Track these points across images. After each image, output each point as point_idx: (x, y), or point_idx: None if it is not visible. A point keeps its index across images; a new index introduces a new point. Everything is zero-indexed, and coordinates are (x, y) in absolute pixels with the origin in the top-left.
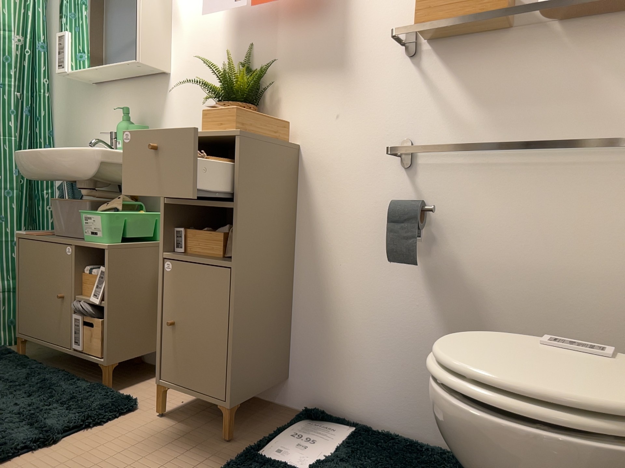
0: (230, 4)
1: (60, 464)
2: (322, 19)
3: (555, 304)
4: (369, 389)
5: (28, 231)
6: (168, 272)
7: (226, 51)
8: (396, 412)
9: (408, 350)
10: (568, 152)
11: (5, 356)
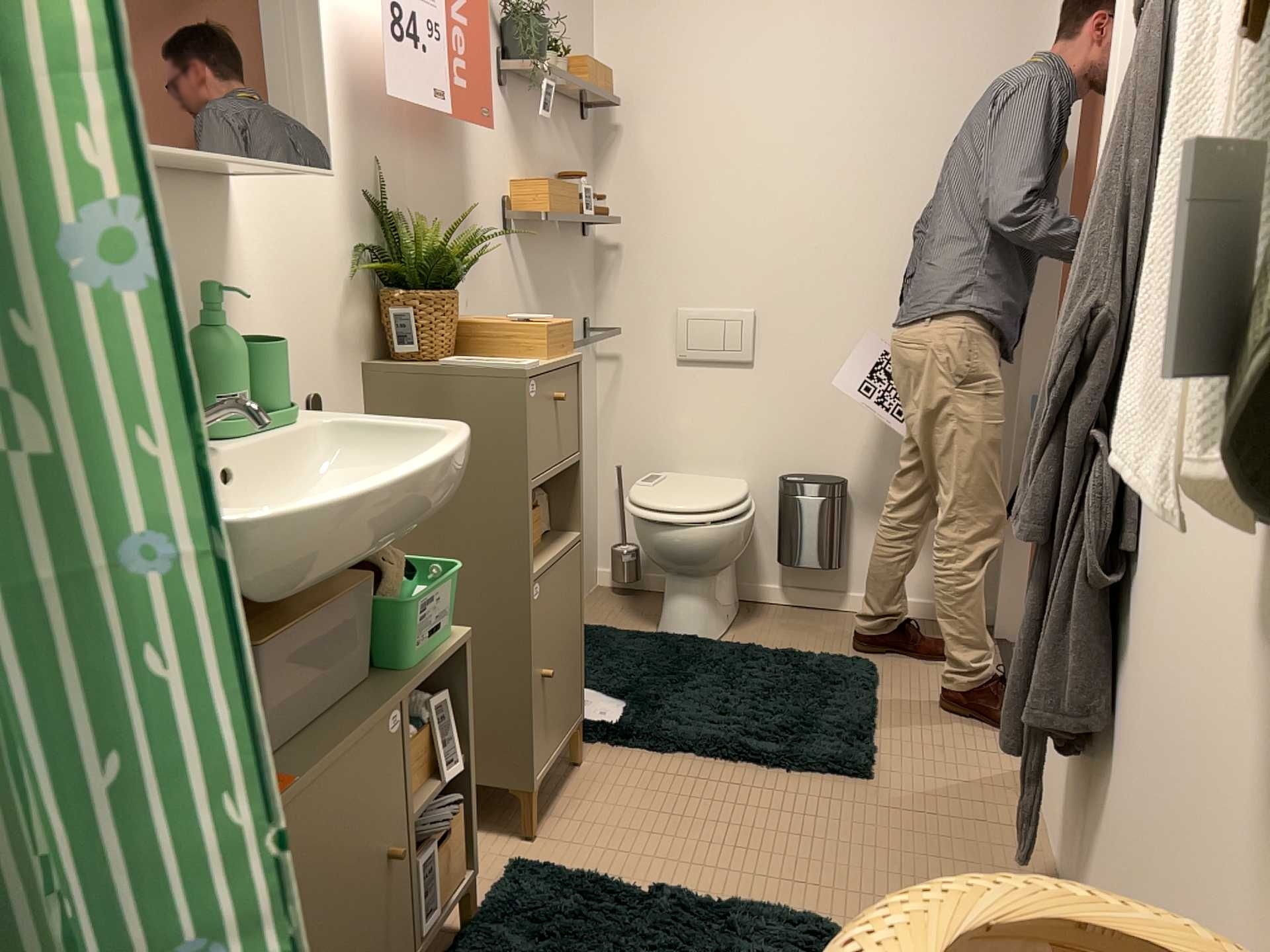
0: (432, 105)
1: (706, 859)
2: (451, 159)
3: None
4: None
5: None
6: (539, 598)
7: (349, 165)
8: None
9: None
10: None
11: None
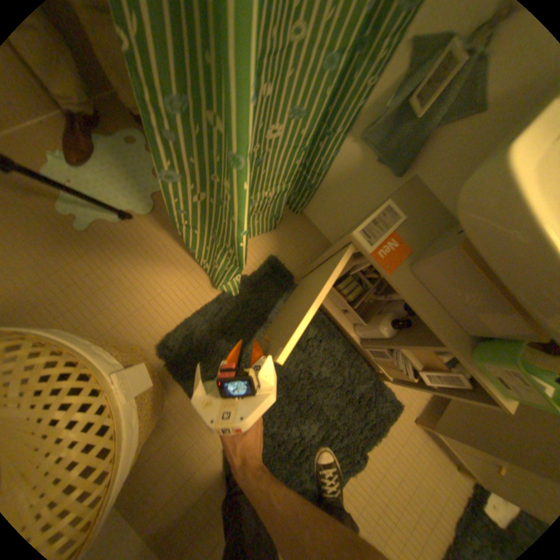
0: None
1: (376, 494)
2: None
3: None
4: None
5: (375, 246)
6: None
7: None
8: None
9: None
10: None
11: (286, 289)
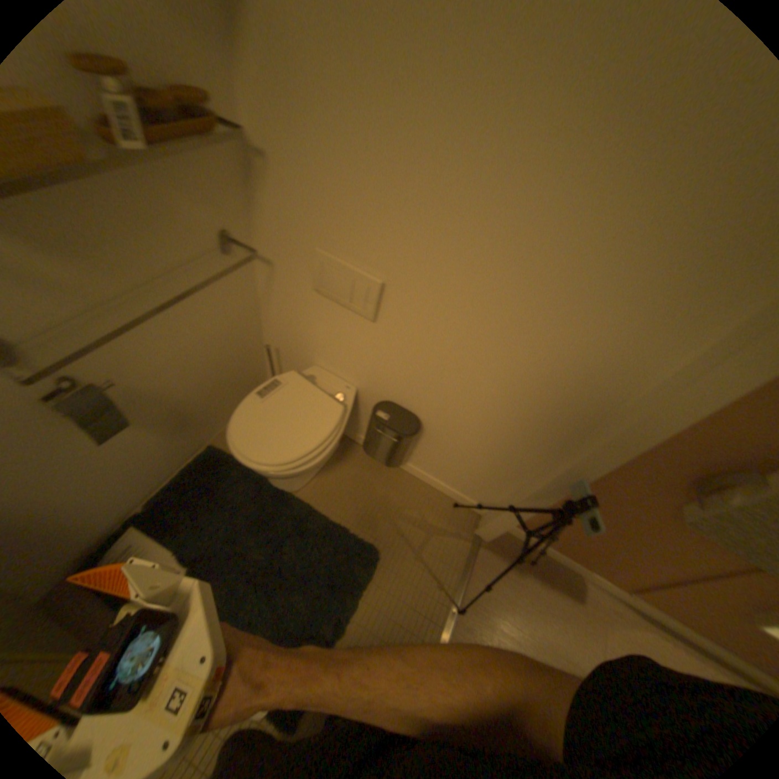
0: None
1: None
2: None
3: (203, 360)
4: (112, 505)
5: None
6: None
7: None
8: (141, 490)
9: (127, 462)
10: (174, 267)
11: None
